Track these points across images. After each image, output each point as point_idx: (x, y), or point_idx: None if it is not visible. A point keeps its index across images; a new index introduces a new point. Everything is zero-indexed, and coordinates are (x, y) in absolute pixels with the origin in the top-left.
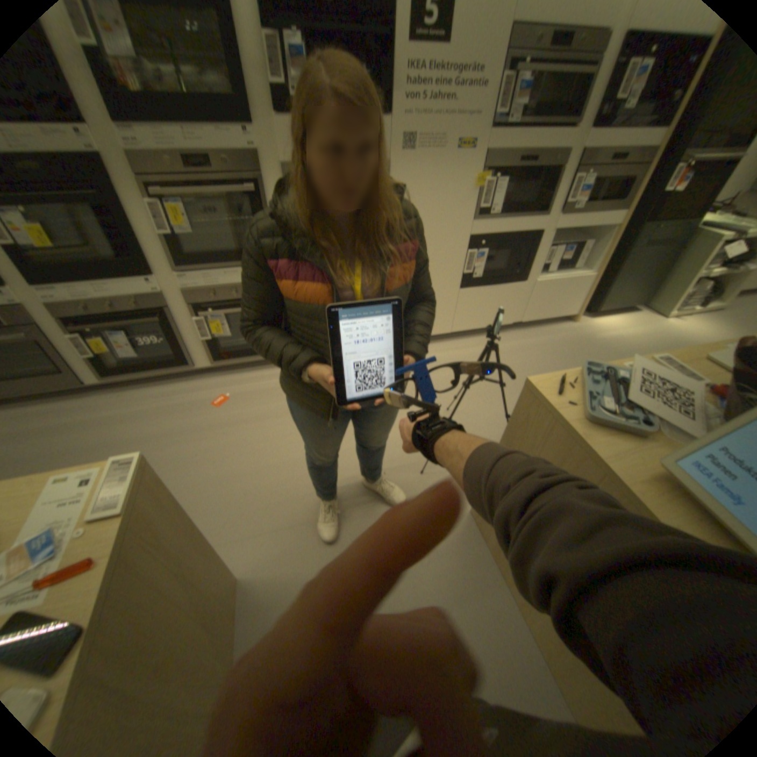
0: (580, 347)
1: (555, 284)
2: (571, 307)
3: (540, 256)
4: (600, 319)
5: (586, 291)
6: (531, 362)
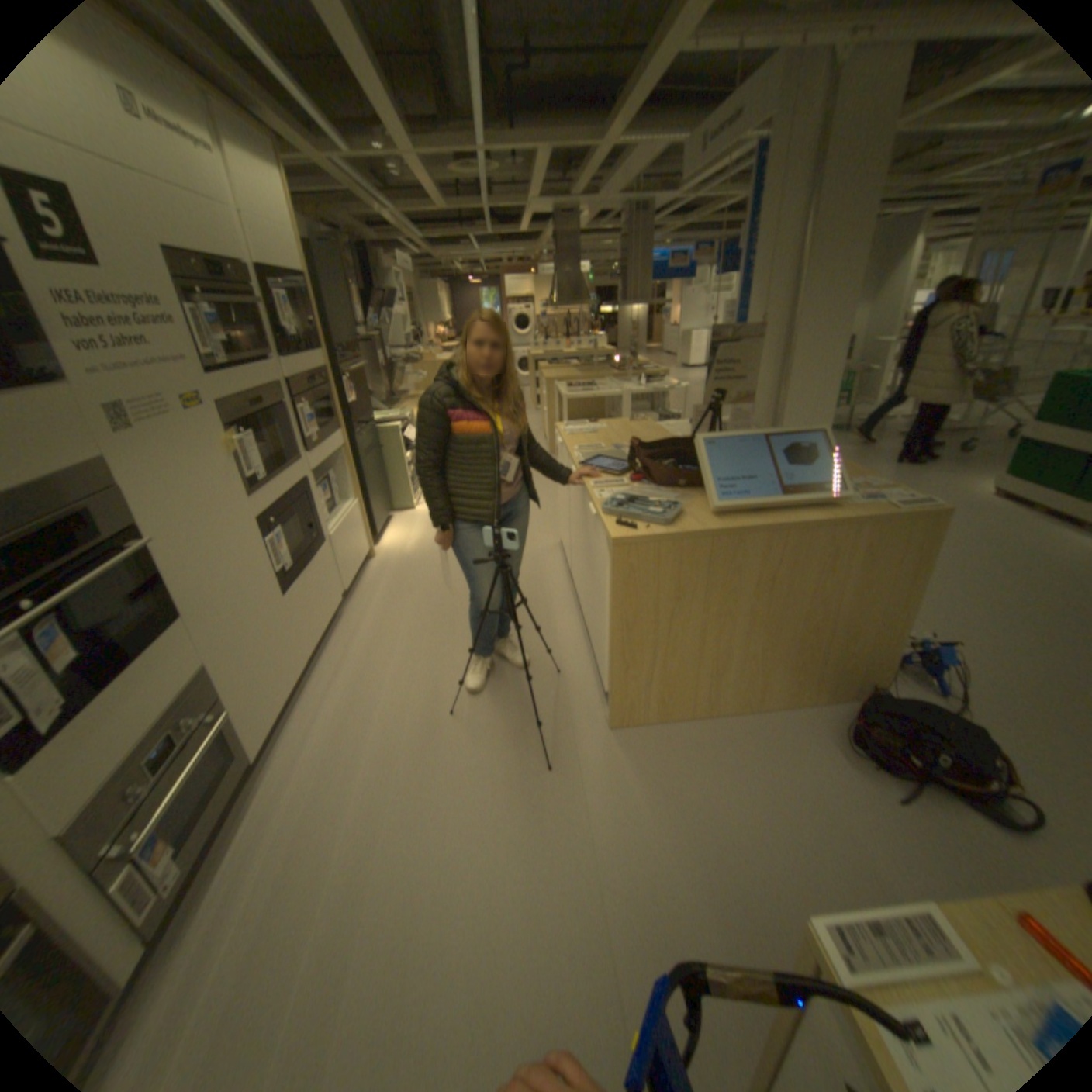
0: (409, 571)
1: (340, 530)
2: (360, 546)
3: (314, 507)
4: (378, 544)
5: (359, 522)
6: (407, 614)
